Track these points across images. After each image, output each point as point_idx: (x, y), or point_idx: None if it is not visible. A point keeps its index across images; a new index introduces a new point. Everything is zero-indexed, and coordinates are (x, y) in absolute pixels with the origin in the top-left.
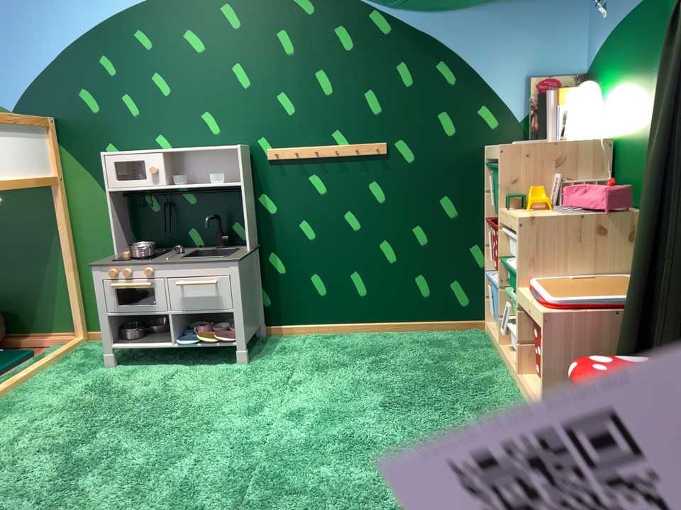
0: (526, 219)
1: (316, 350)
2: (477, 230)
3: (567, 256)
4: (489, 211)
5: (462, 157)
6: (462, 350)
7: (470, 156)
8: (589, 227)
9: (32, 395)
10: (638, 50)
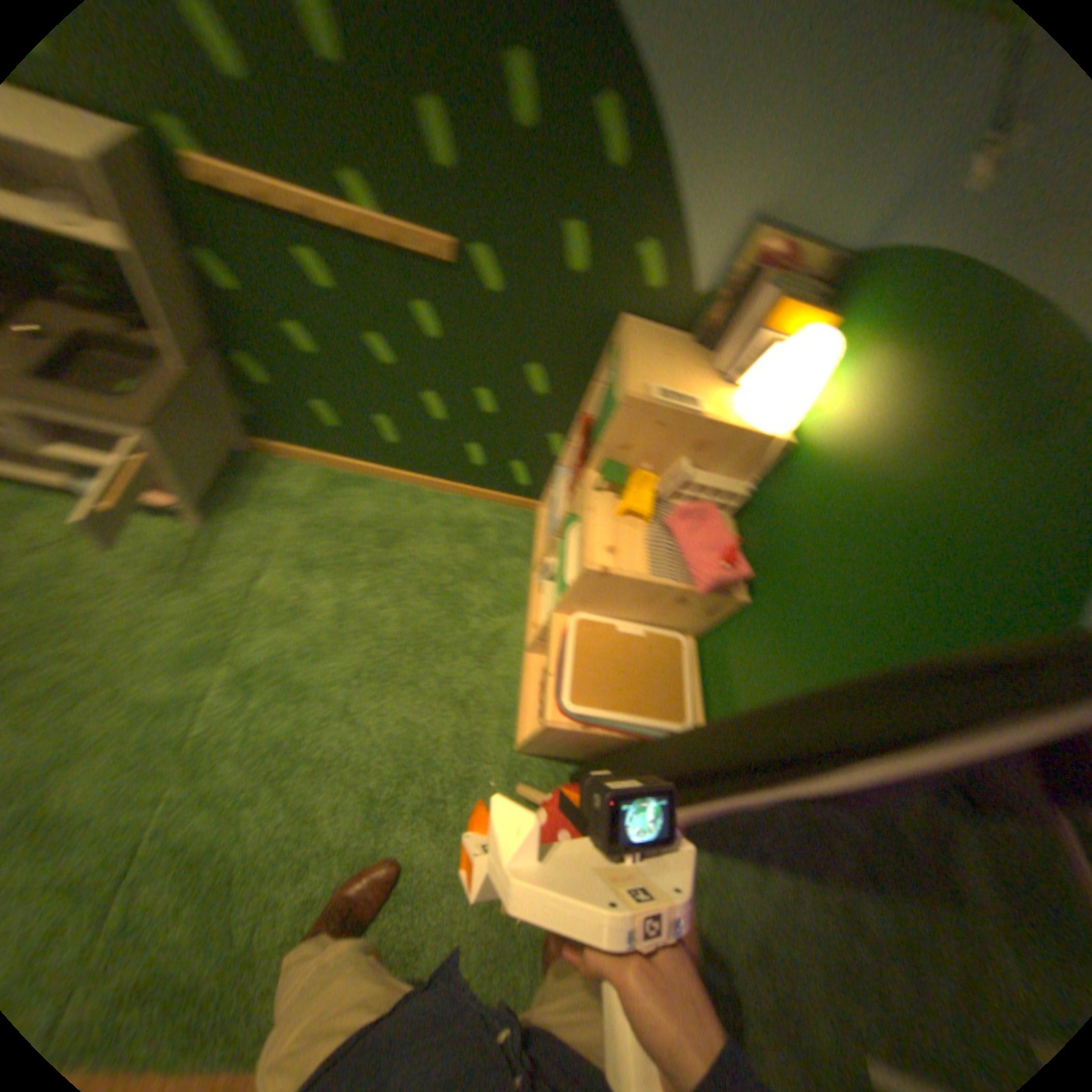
0: (591, 575)
1: (308, 511)
2: (564, 422)
3: (623, 610)
4: (588, 410)
5: (579, 319)
6: (491, 560)
7: (592, 323)
8: (666, 599)
9: None
10: (939, 385)
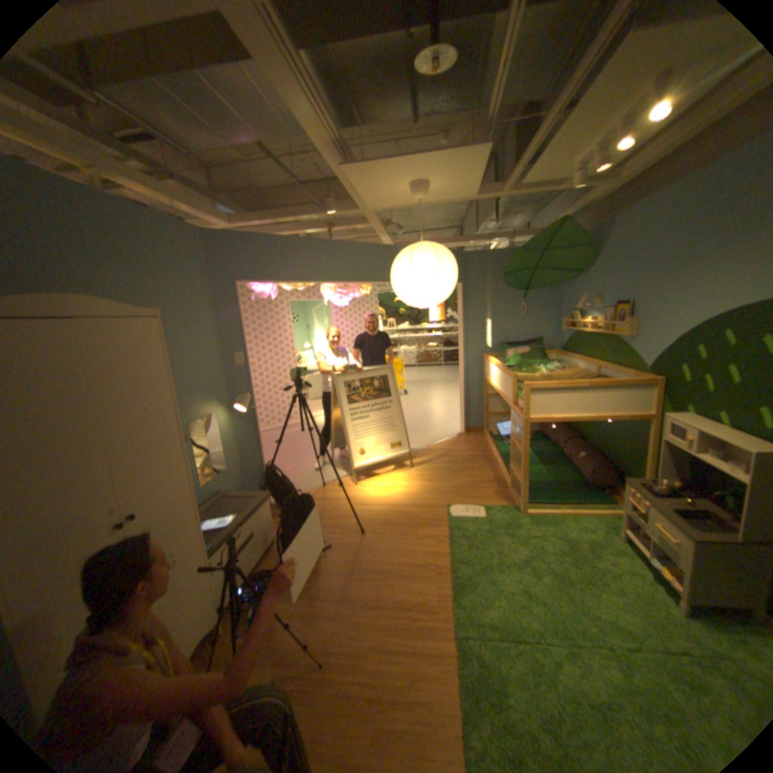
0: None
1: None
2: None
3: None
4: None
5: None
6: None
7: None
8: None
9: (573, 526)
10: None
